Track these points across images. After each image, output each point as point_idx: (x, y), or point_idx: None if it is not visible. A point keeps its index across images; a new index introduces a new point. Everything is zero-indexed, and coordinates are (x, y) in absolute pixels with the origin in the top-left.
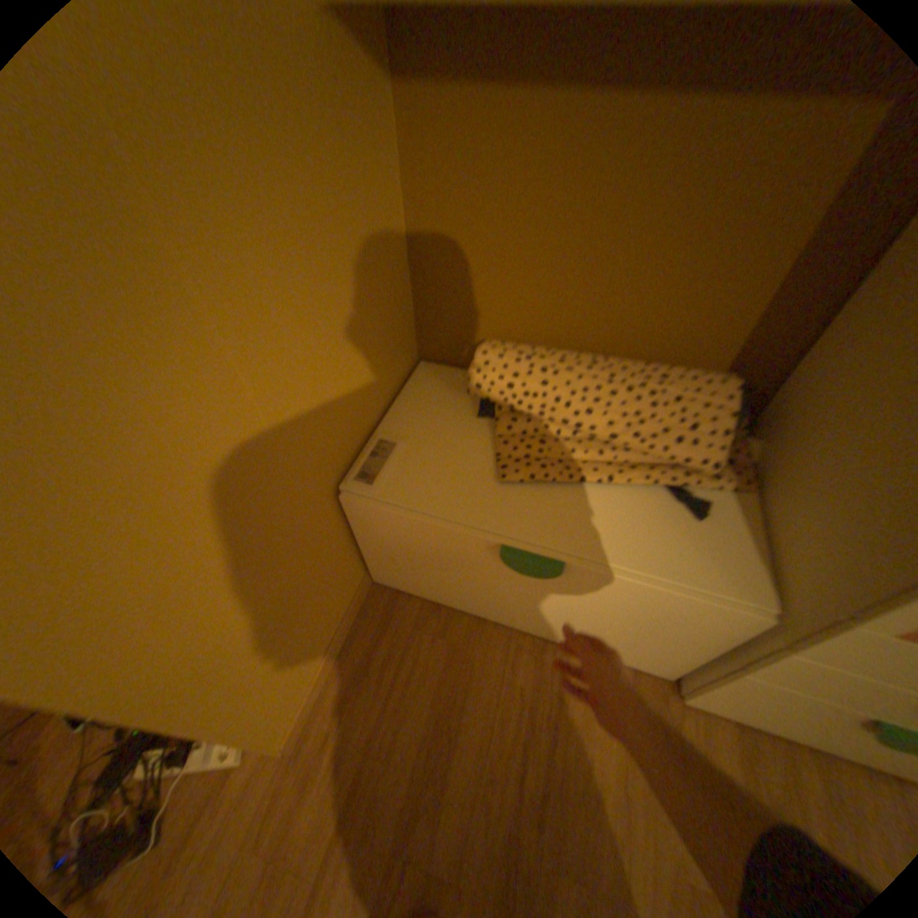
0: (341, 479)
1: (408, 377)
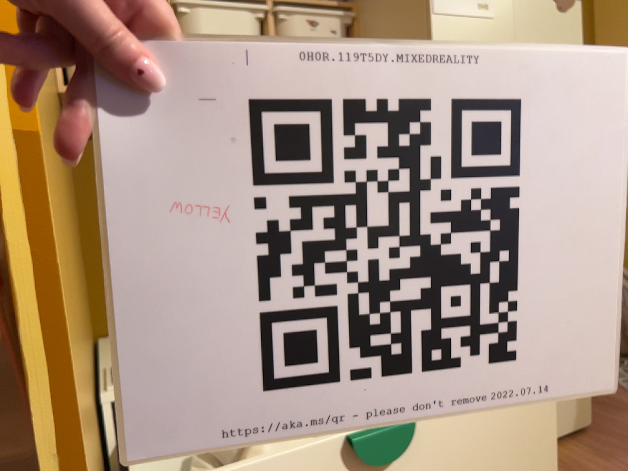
0: (97, 396)
1: (98, 346)
